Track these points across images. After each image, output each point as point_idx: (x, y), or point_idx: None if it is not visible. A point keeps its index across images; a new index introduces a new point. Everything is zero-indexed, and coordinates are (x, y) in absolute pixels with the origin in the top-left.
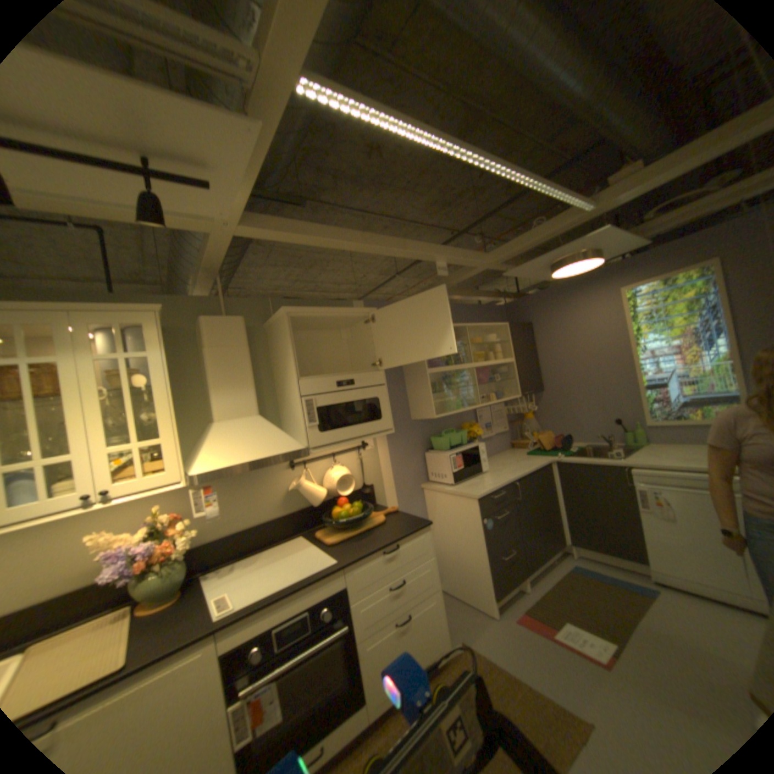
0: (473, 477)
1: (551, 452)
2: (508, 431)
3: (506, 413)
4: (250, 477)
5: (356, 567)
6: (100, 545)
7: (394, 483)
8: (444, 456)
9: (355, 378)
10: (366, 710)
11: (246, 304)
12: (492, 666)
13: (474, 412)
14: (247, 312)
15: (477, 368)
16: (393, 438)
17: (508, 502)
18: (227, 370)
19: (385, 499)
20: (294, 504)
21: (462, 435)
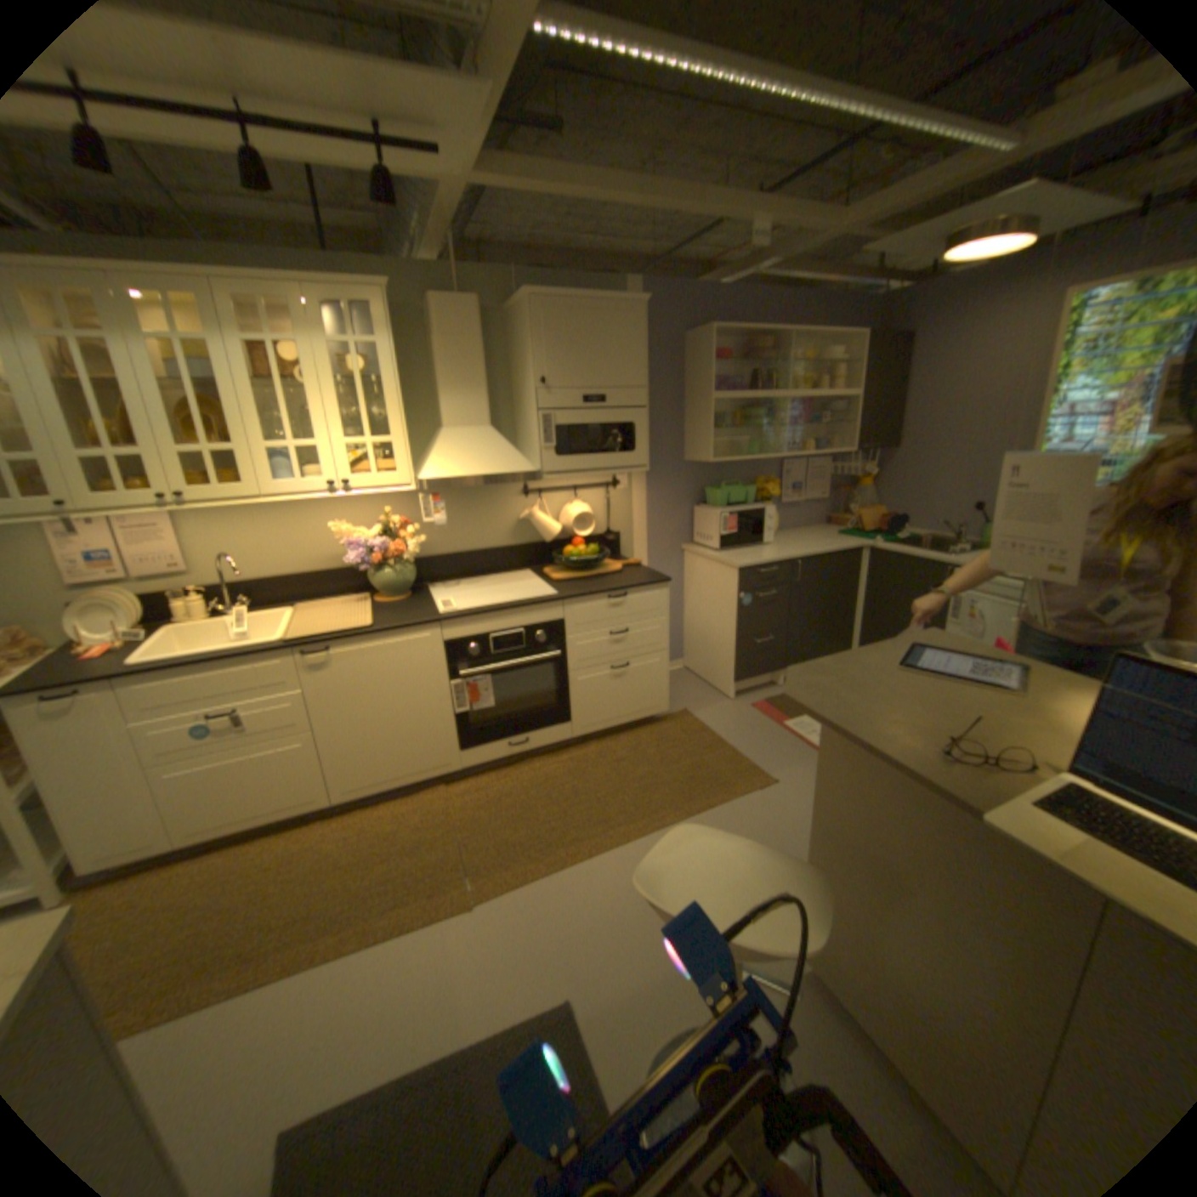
0: (750, 547)
1: (875, 535)
2: (828, 499)
3: (832, 473)
4: (479, 498)
5: (577, 604)
6: (343, 535)
7: (646, 537)
8: (716, 515)
9: (608, 395)
10: (572, 727)
11: (482, 276)
12: (708, 731)
13: (781, 464)
14: (483, 287)
15: (801, 399)
16: (655, 482)
17: (780, 582)
18: (458, 367)
19: (633, 554)
20: (526, 537)
21: (750, 492)
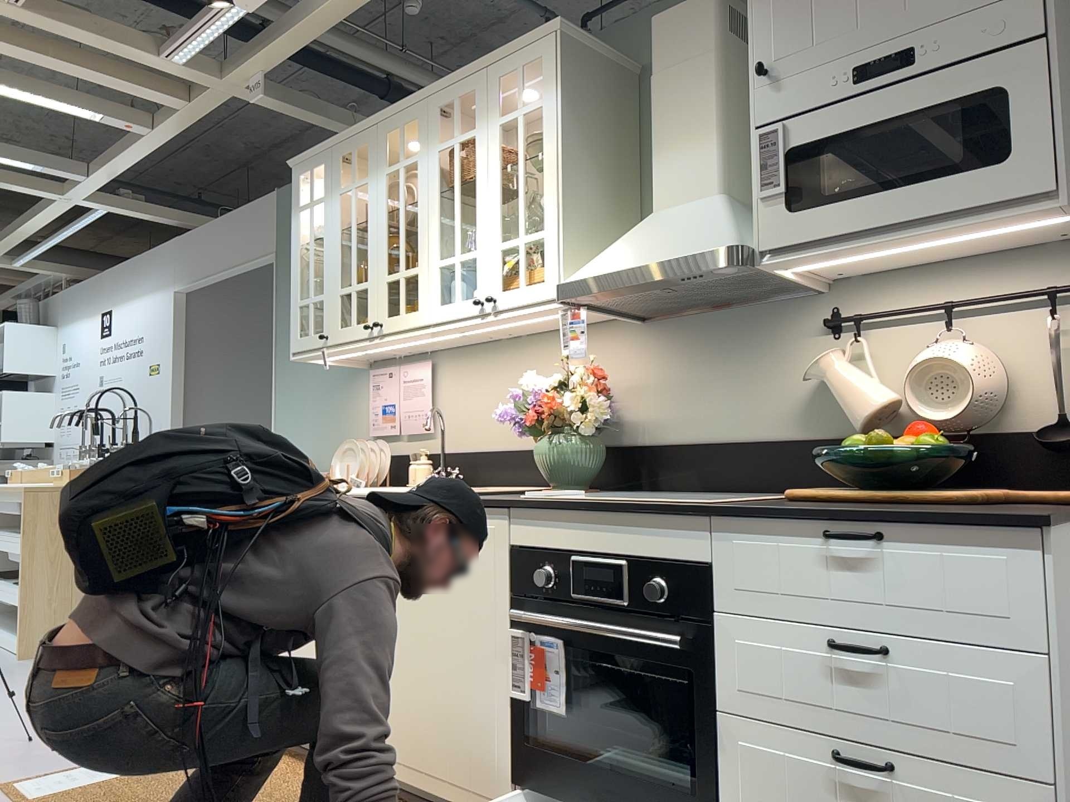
0: None
1: None
2: None
3: None
4: (742, 338)
5: (742, 527)
6: (531, 387)
7: None
8: None
9: (916, 42)
10: None
11: None
12: None
13: None
14: None
15: None
16: None
17: None
18: (675, 109)
19: None
20: (829, 418)
21: None
